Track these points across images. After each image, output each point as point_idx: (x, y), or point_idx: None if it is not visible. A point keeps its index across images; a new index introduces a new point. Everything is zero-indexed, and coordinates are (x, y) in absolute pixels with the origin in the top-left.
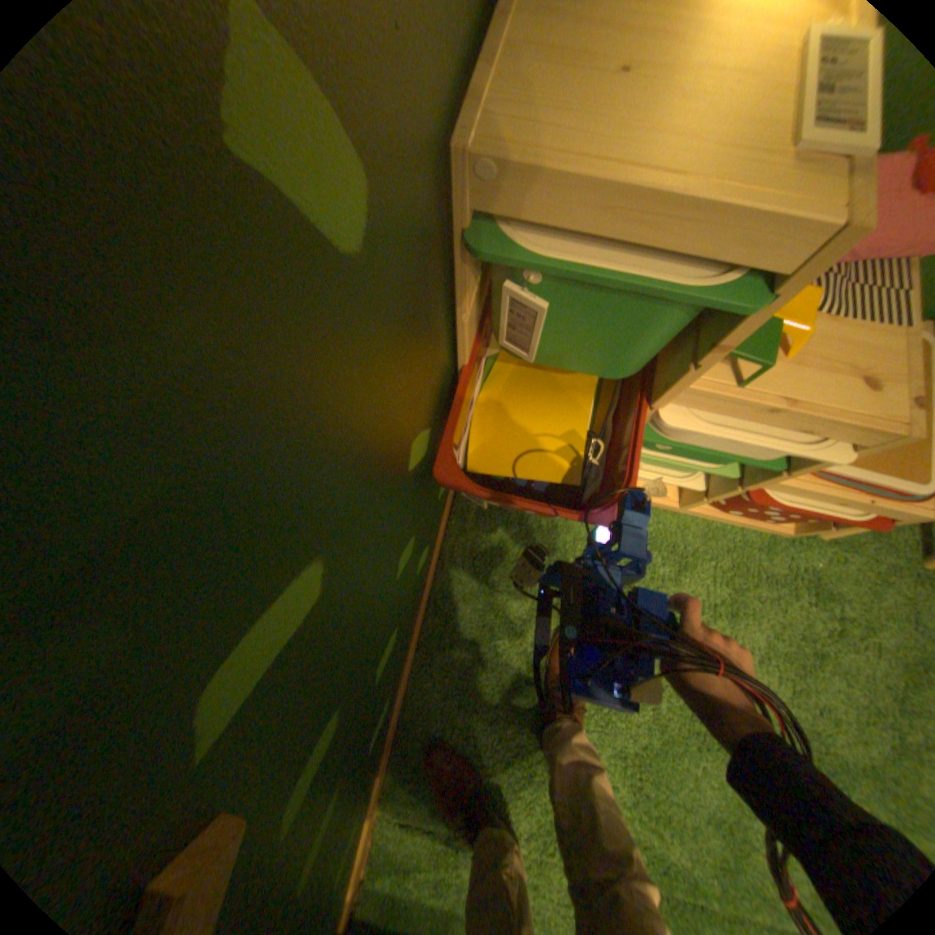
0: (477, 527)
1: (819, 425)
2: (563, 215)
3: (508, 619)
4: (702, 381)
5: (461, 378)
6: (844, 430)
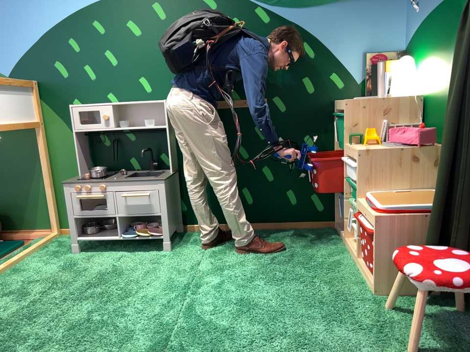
0: (311, 232)
1: (353, 154)
2: (337, 108)
3: (281, 240)
4: (346, 143)
5: (331, 152)
6: (354, 155)
